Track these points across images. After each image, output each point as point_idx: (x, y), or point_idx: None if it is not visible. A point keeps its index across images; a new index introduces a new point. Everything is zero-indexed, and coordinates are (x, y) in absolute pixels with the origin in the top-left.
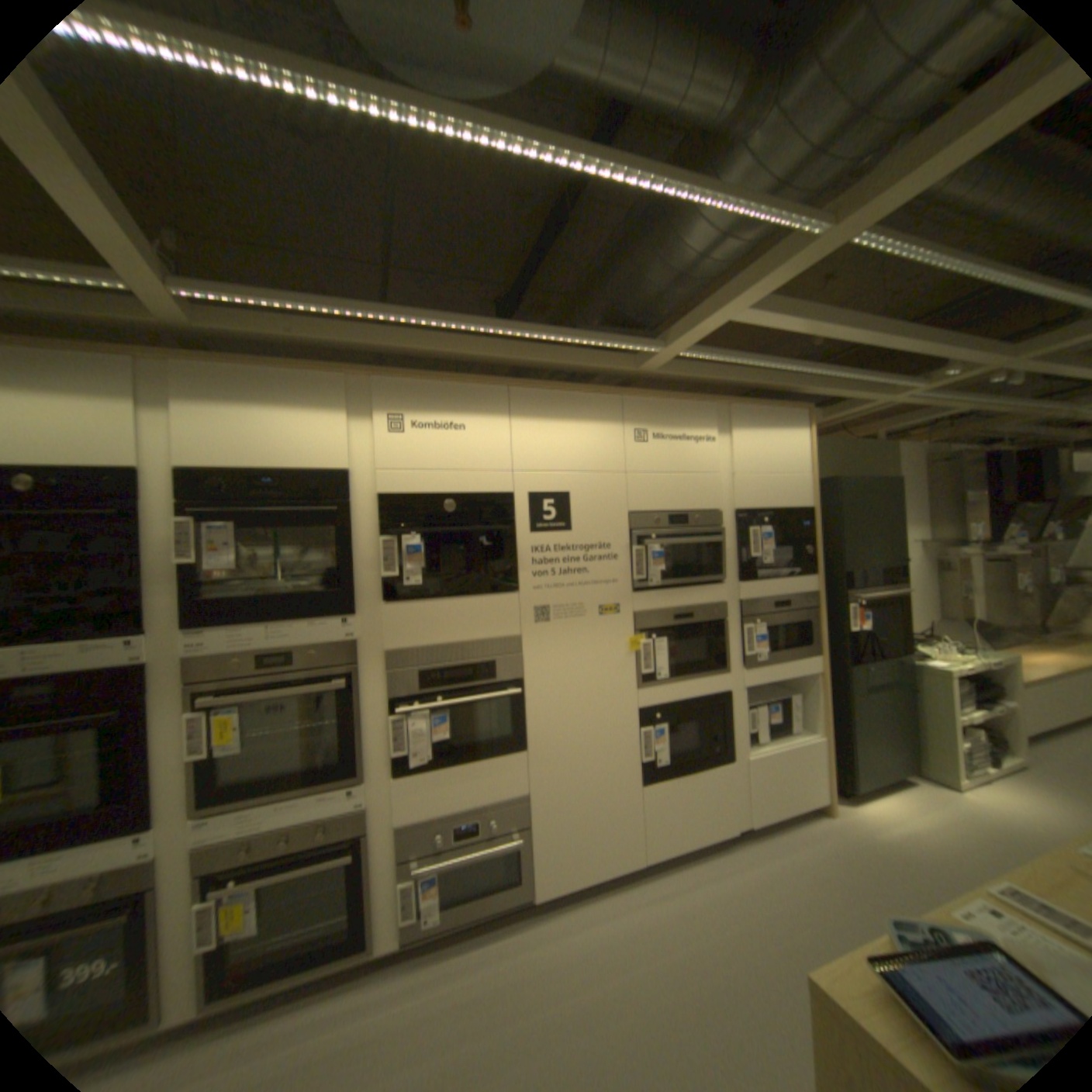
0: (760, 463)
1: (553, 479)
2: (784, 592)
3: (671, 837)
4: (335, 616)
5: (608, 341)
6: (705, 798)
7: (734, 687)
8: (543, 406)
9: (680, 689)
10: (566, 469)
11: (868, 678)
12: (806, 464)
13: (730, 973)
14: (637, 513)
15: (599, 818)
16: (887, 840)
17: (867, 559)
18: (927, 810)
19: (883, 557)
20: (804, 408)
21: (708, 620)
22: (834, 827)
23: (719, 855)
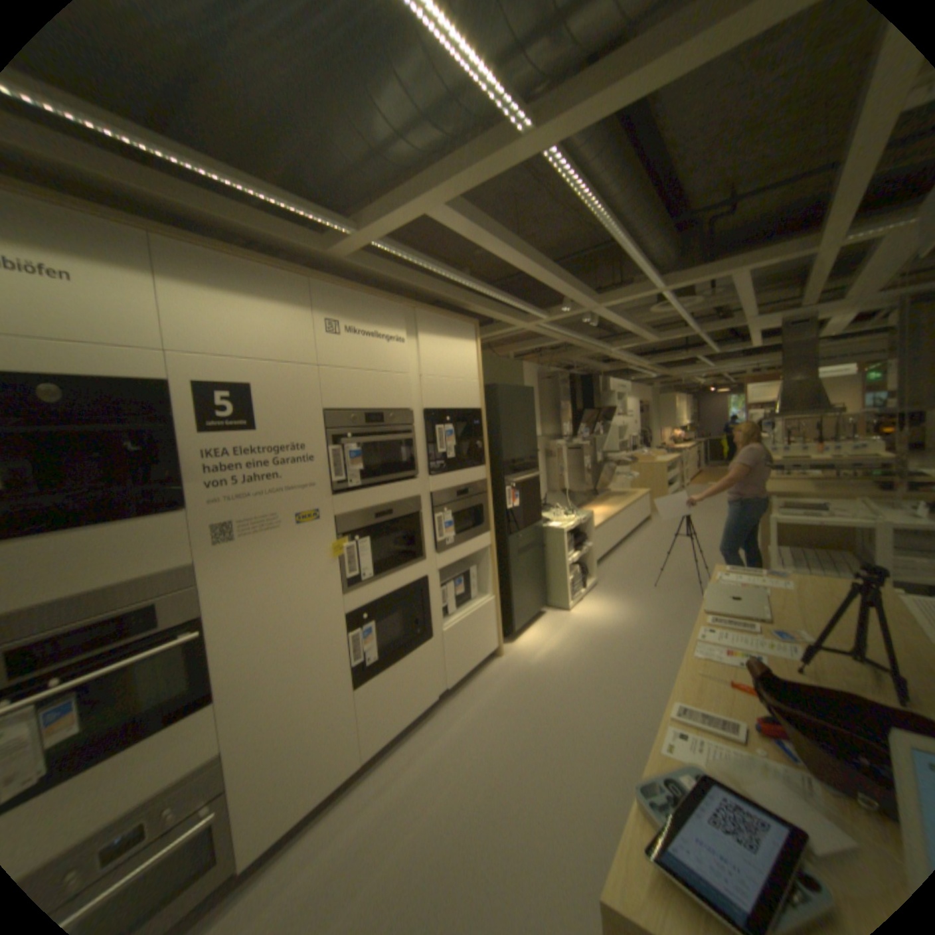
0: (442, 368)
1: (229, 367)
2: (463, 482)
3: (382, 727)
4: None
5: (293, 205)
6: (410, 678)
7: (429, 571)
8: (207, 271)
9: (384, 584)
10: (246, 356)
11: (517, 542)
12: (475, 372)
13: (449, 838)
14: (333, 410)
15: (309, 741)
16: (535, 662)
17: (514, 451)
18: (553, 630)
19: (524, 449)
20: (472, 323)
21: (405, 514)
22: (502, 664)
23: (422, 722)
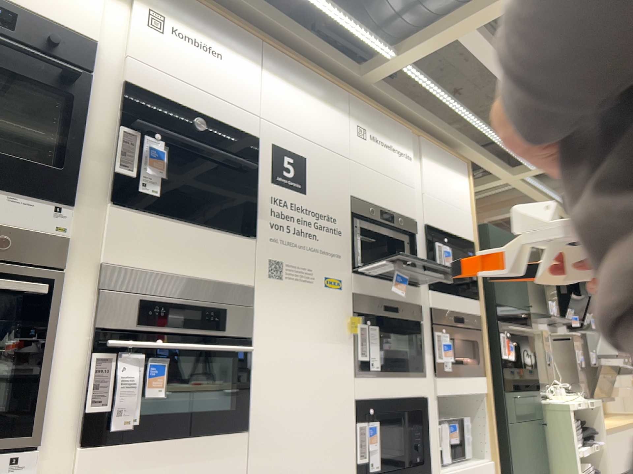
0: (440, 191)
1: (295, 139)
2: (460, 308)
3: None
4: (47, 199)
5: (359, 30)
6: None
7: (429, 392)
8: (290, 71)
9: (389, 384)
10: (306, 135)
11: (515, 404)
12: (467, 204)
13: None
14: (358, 198)
15: None
16: None
17: (507, 296)
18: None
19: (516, 298)
20: (464, 160)
21: (409, 318)
22: None
23: None
